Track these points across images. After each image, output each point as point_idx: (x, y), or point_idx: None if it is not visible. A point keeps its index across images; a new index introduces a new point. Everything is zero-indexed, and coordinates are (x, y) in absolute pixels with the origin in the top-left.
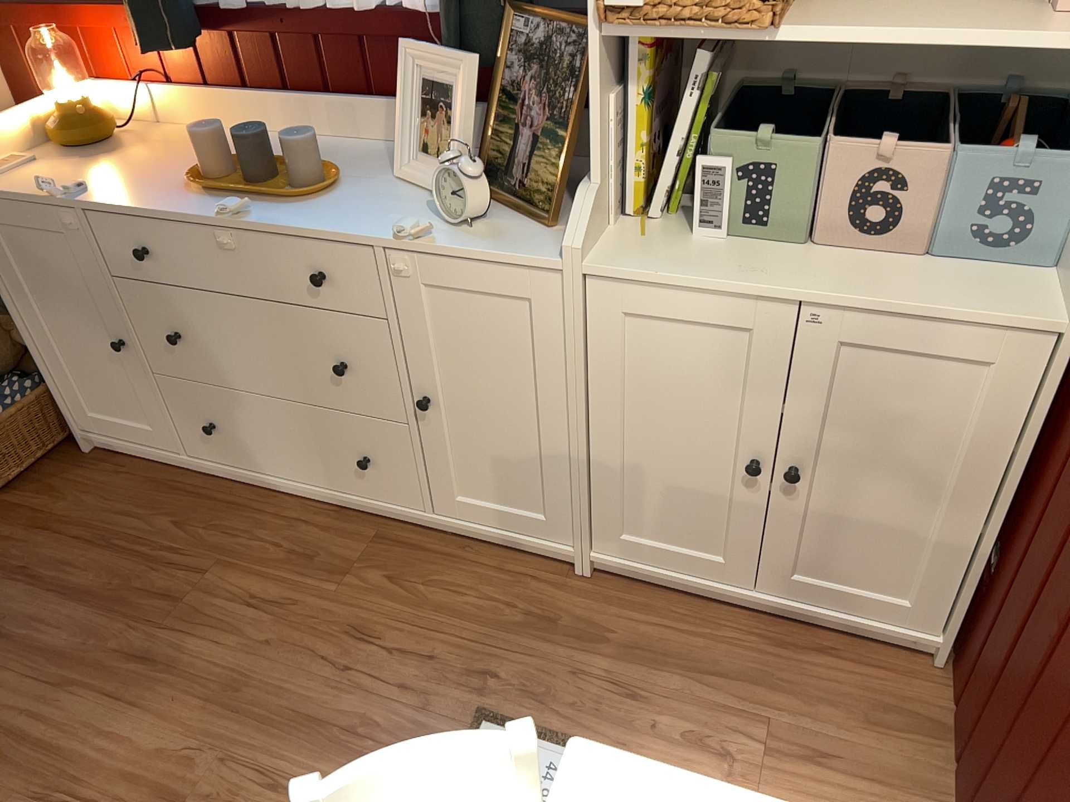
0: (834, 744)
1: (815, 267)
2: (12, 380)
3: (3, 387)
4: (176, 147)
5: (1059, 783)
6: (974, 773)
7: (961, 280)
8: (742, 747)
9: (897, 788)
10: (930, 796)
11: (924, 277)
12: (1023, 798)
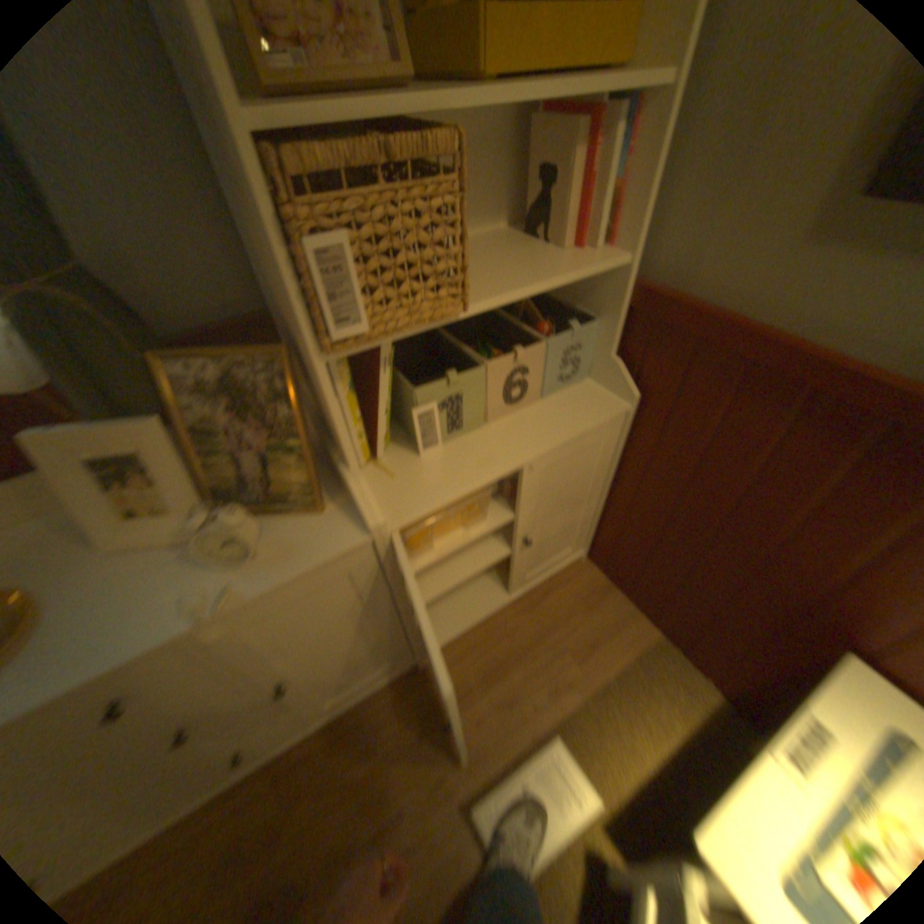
0: (591, 634)
1: (507, 439)
2: None
3: None
4: None
5: (748, 604)
6: (648, 601)
7: (569, 407)
8: (570, 675)
9: (623, 629)
10: (632, 620)
11: (554, 415)
12: (712, 610)
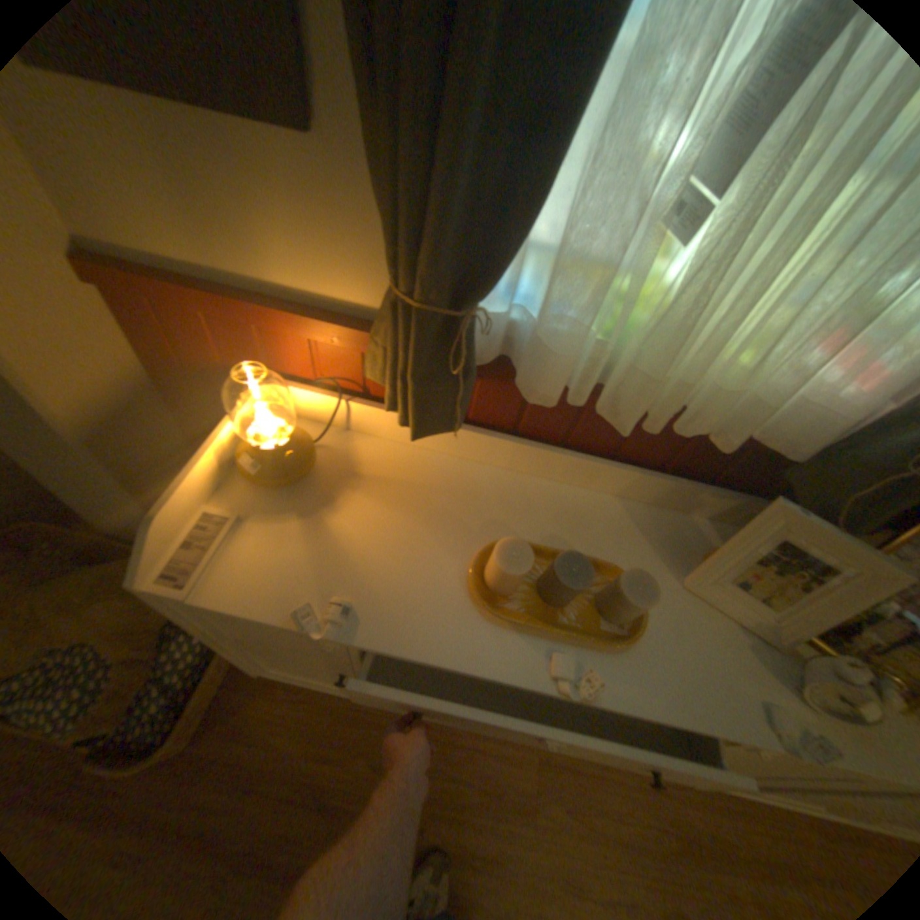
0: None
1: None
2: (177, 640)
3: (172, 652)
4: (400, 489)
5: None
6: None
7: None
8: None
9: None
10: None
11: None
12: None
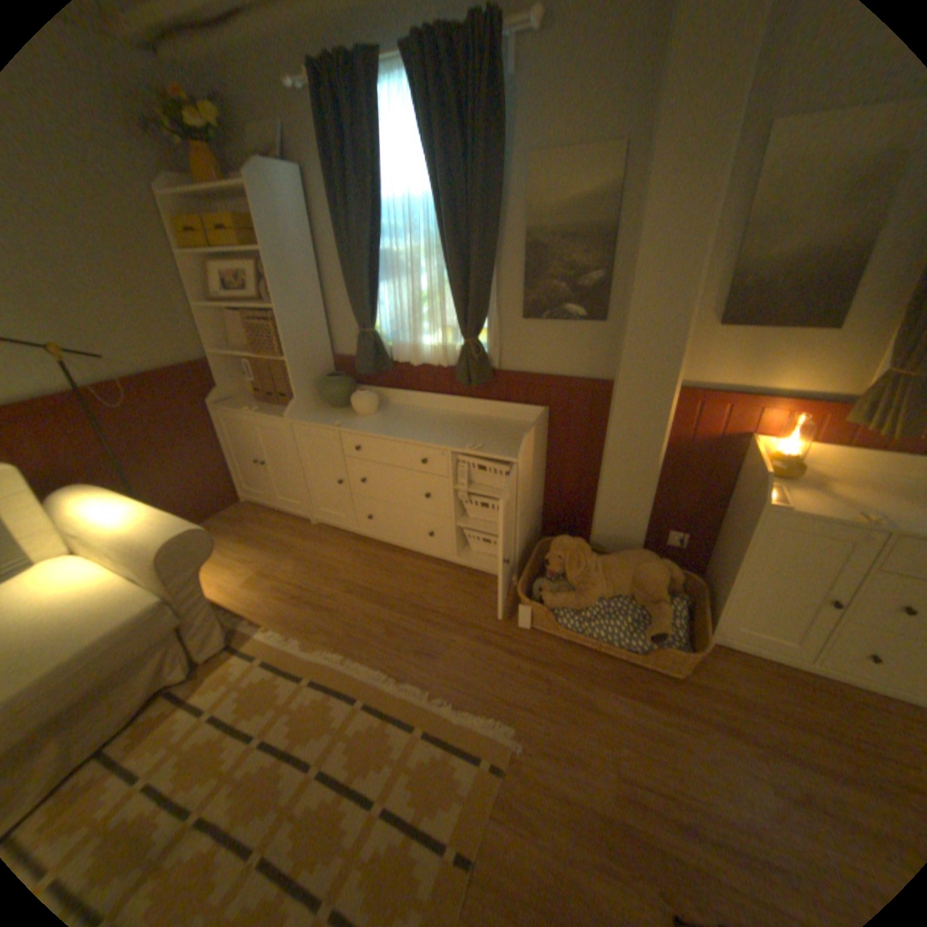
0: None
1: None
2: (673, 601)
3: (674, 606)
4: (857, 484)
5: None
6: None
7: None
8: None
9: None
10: None
11: None
12: None
